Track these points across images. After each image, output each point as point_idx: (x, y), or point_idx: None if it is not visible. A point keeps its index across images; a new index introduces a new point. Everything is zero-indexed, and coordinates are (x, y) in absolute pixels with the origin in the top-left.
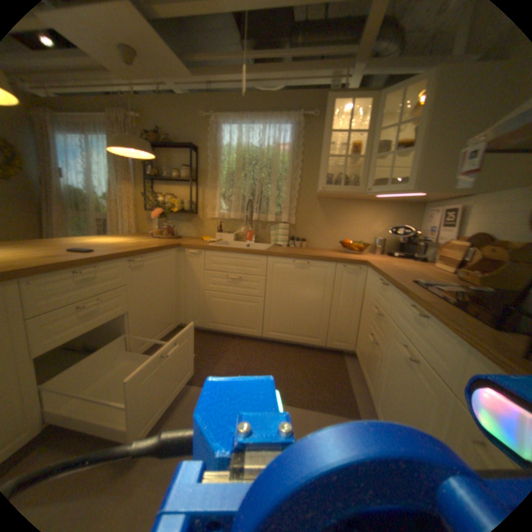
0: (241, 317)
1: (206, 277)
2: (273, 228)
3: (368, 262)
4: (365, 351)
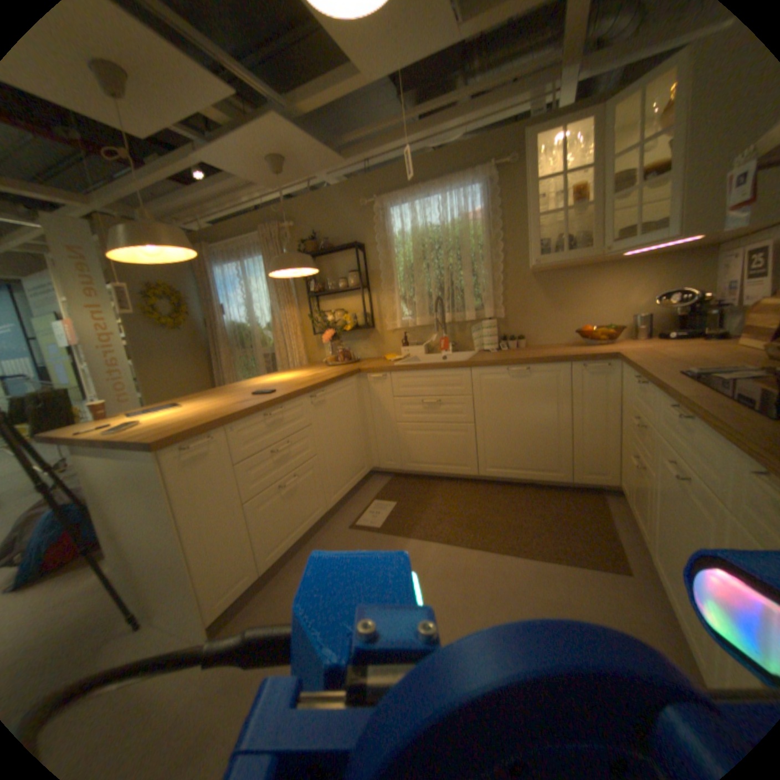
0: (447, 452)
1: (394, 406)
2: (474, 328)
3: (620, 354)
4: (632, 483)
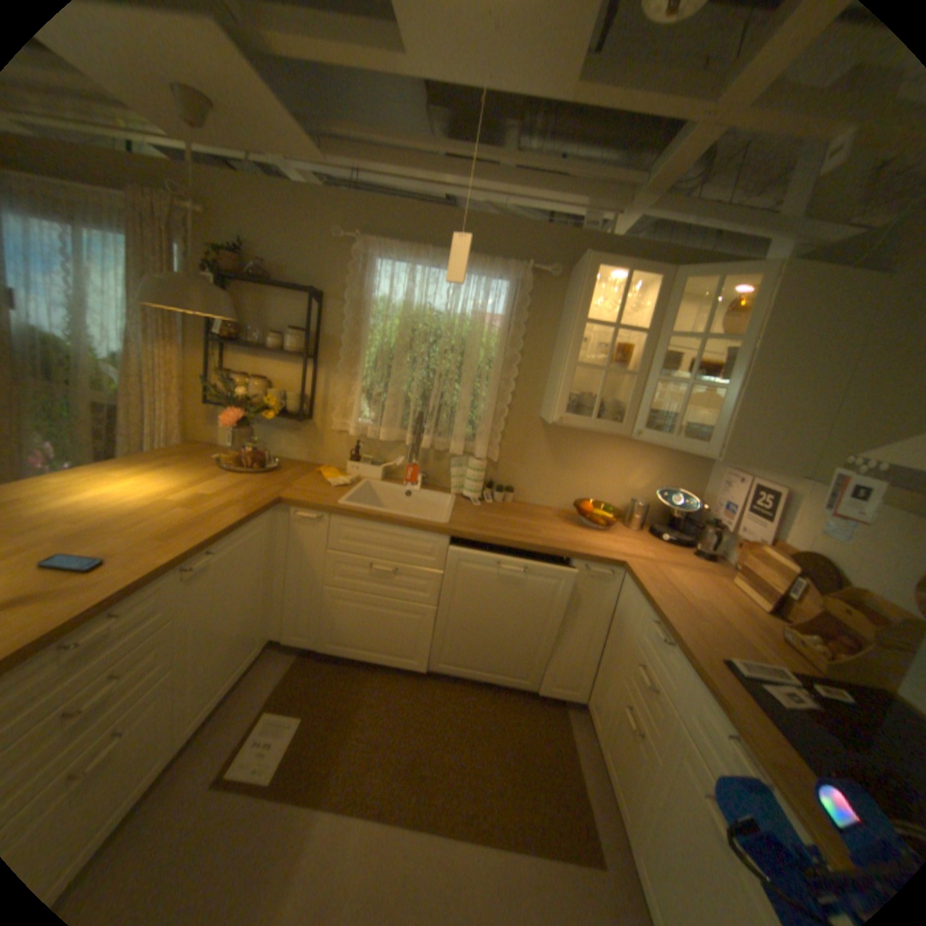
0: (391, 638)
1: (326, 564)
2: (457, 462)
3: (628, 566)
4: (613, 726)
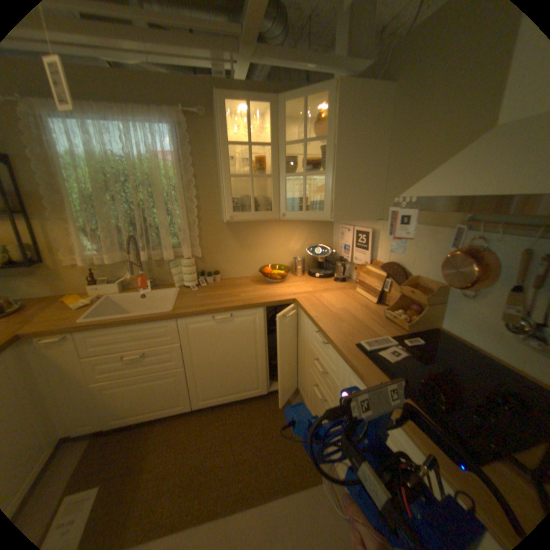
0: (157, 399)
1: (85, 369)
2: (174, 264)
3: (297, 300)
4: (310, 396)
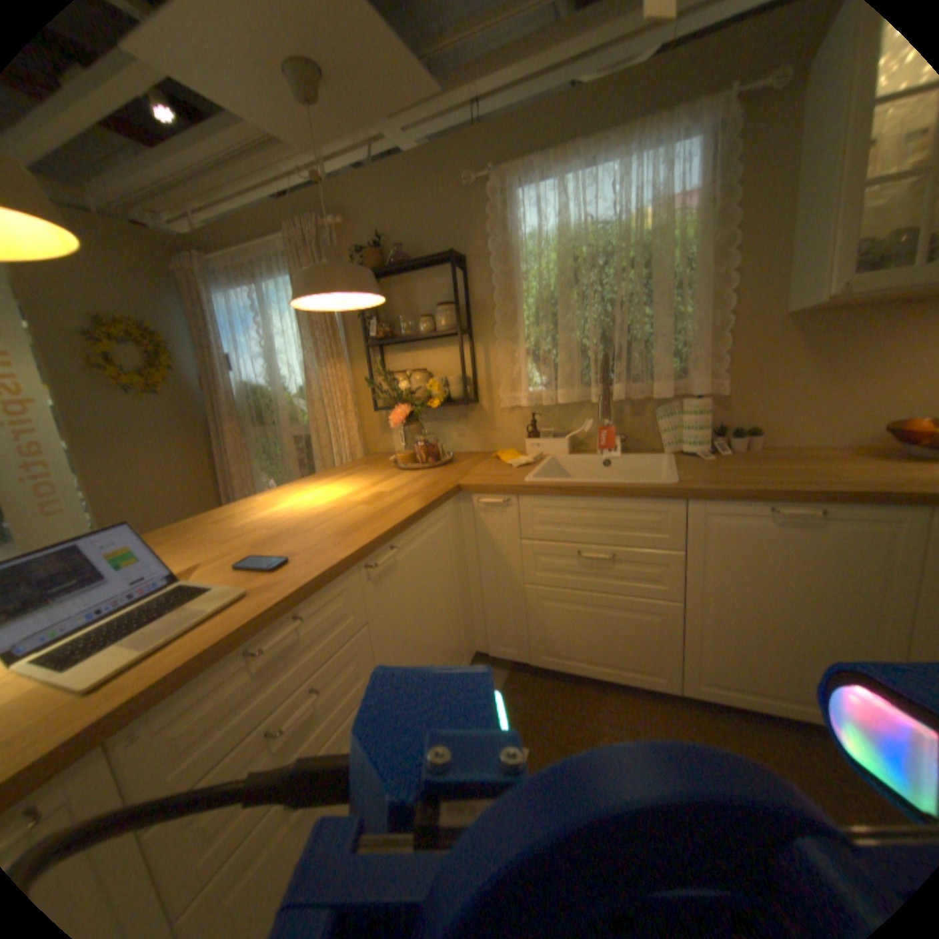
0: (624, 647)
1: (525, 555)
2: (667, 410)
3: None
4: None
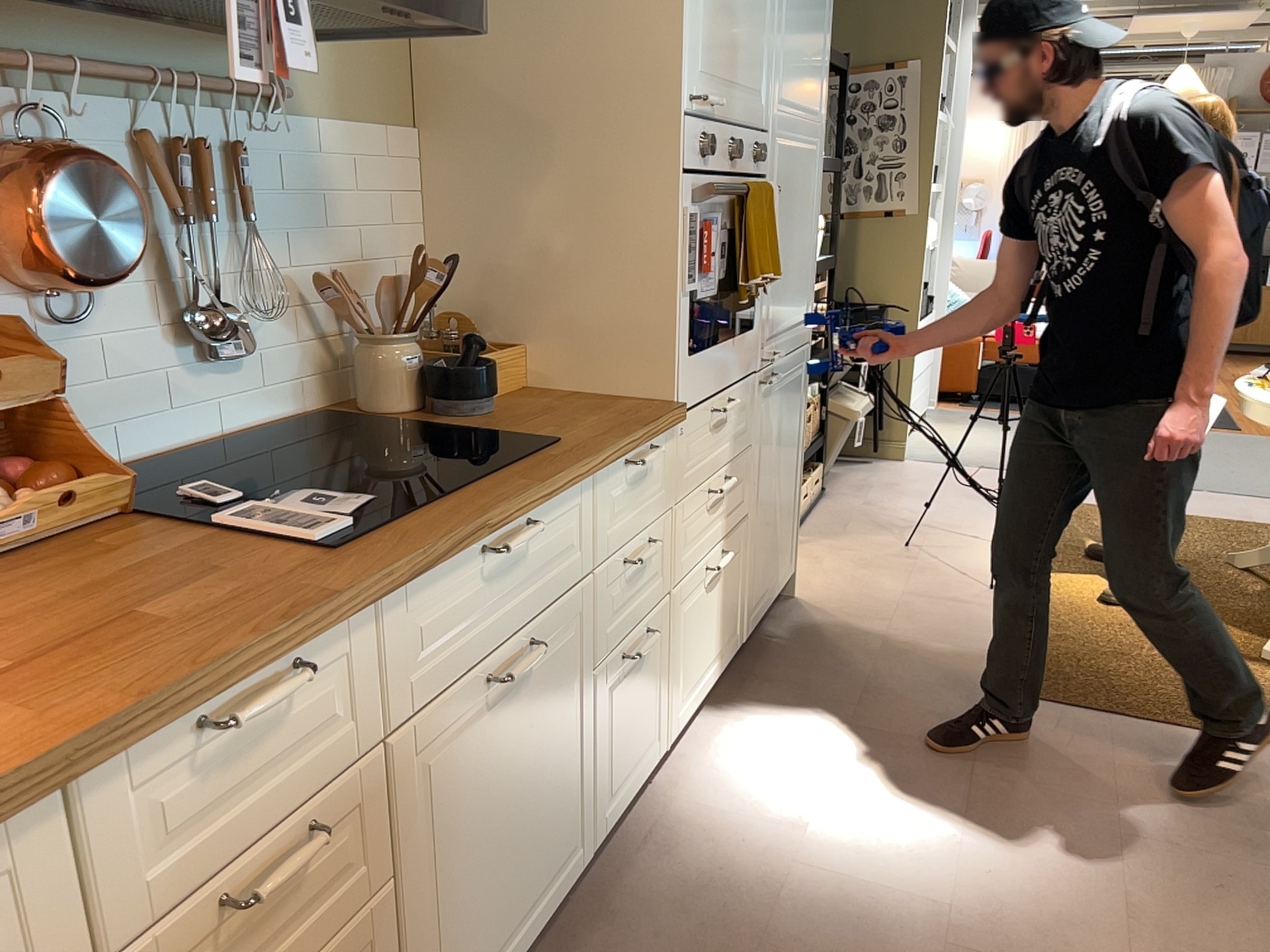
0: None
1: None
2: None
3: None
4: None
